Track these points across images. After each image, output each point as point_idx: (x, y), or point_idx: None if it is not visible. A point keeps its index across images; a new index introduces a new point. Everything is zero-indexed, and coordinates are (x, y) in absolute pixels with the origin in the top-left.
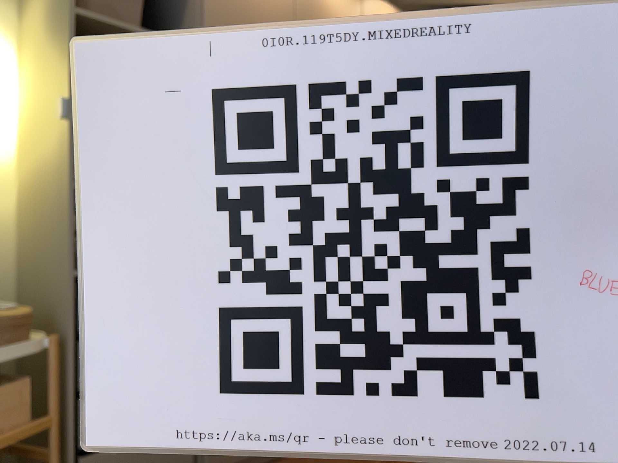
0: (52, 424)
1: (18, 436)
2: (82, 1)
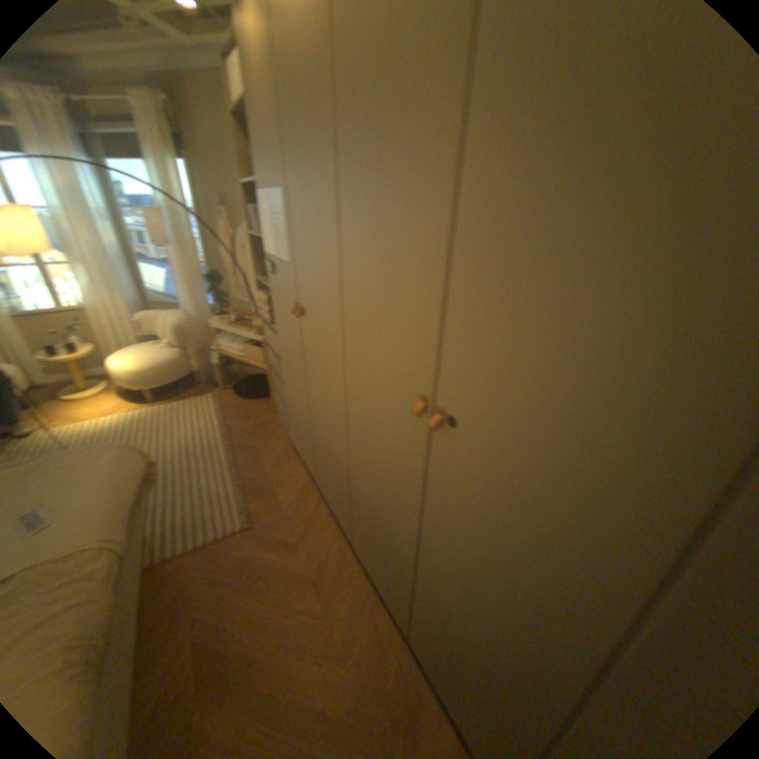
0: (265, 370)
1: (256, 366)
2: (249, 170)
